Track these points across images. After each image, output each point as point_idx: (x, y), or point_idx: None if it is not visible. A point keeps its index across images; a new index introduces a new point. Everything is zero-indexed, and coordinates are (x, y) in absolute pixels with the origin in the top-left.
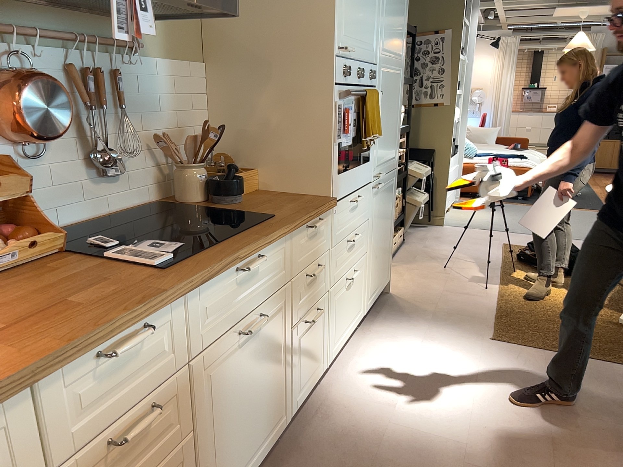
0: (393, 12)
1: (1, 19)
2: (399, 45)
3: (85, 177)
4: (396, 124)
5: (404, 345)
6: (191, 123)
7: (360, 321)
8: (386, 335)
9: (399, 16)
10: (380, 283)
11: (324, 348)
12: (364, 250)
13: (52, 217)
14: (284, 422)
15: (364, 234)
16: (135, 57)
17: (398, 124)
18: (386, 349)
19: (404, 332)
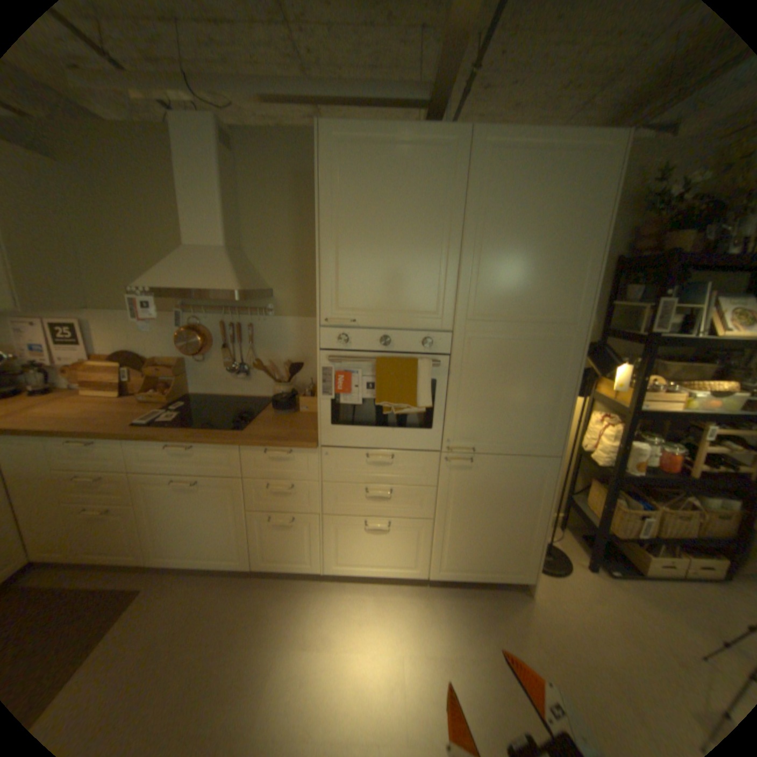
0: (514, 267)
1: (193, 304)
2: (552, 305)
3: (229, 375)
4: (548, 403)
5: (418, 640)
6: (316, 357)
7: (413, 579)
8: (430, 617)
9: (548, 268)
10: (488, 572)
11: (313, 556)
12: (418, 514)
13: (210, 389)
14: (239, 567)
15: (419, 498)
16: (267, 317)
17: (559, 403)
18: (402, 623)
19: (445, 635)
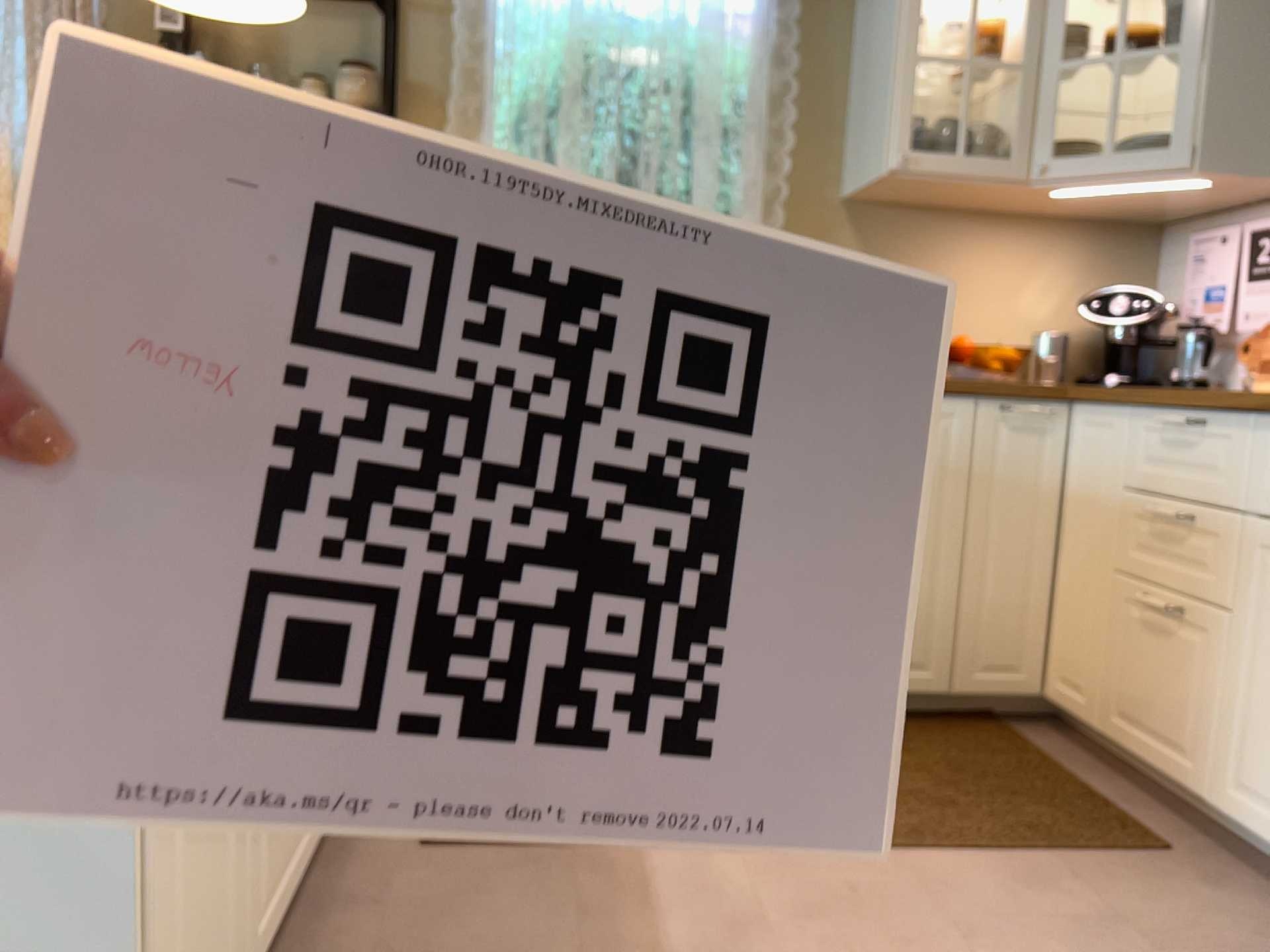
0: None
1: None
2: None
3: None
4: None
5: None
6: None
7: None
8: None
9: None
10: None
11: None
12: None
13: None
14: None
15: None
16: None
17: None
18: None
19: None
